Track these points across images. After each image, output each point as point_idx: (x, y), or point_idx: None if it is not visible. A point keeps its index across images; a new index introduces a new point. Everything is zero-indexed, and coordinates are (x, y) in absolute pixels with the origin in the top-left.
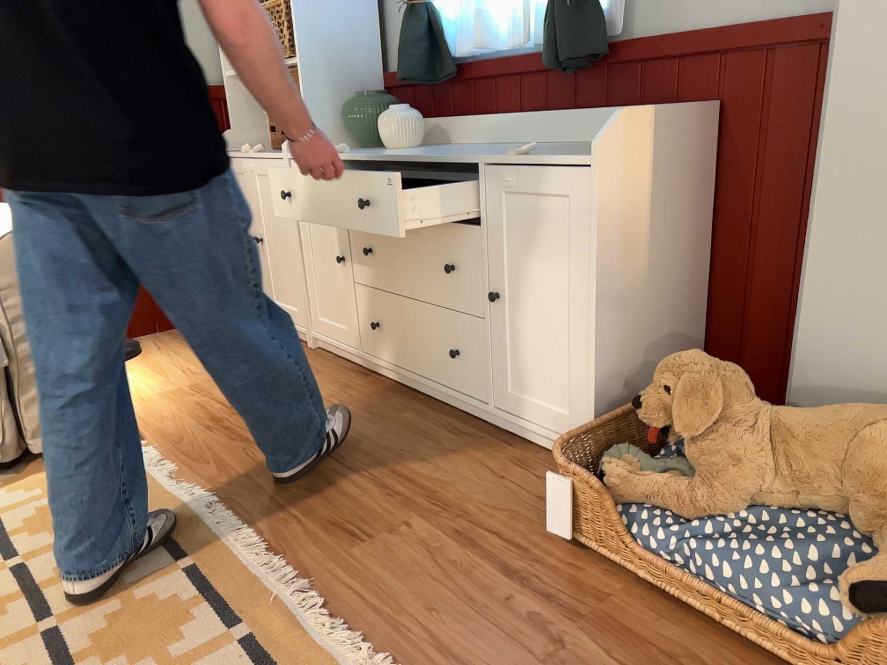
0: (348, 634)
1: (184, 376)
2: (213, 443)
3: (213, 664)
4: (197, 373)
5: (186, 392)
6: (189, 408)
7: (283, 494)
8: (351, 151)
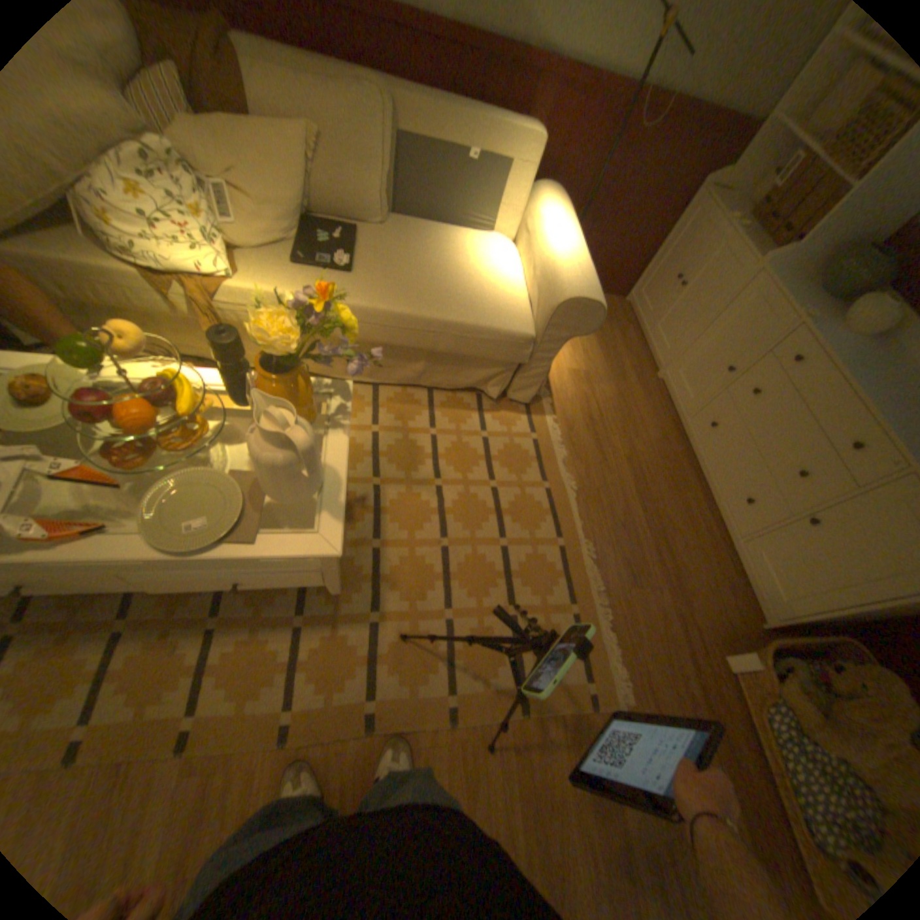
0: (616, 646)
1: (582, 359)
2: (586, 445)
3: (562, 622)
4: (589, 360)
5: (581, 378)
6: (580, 399)
7: (611, 521)
8: (814, 291)
